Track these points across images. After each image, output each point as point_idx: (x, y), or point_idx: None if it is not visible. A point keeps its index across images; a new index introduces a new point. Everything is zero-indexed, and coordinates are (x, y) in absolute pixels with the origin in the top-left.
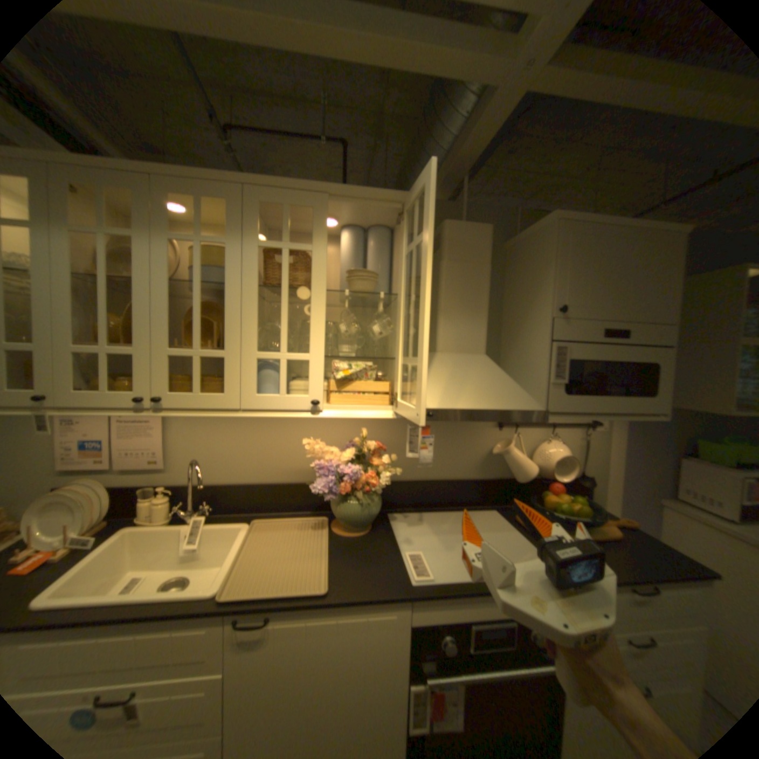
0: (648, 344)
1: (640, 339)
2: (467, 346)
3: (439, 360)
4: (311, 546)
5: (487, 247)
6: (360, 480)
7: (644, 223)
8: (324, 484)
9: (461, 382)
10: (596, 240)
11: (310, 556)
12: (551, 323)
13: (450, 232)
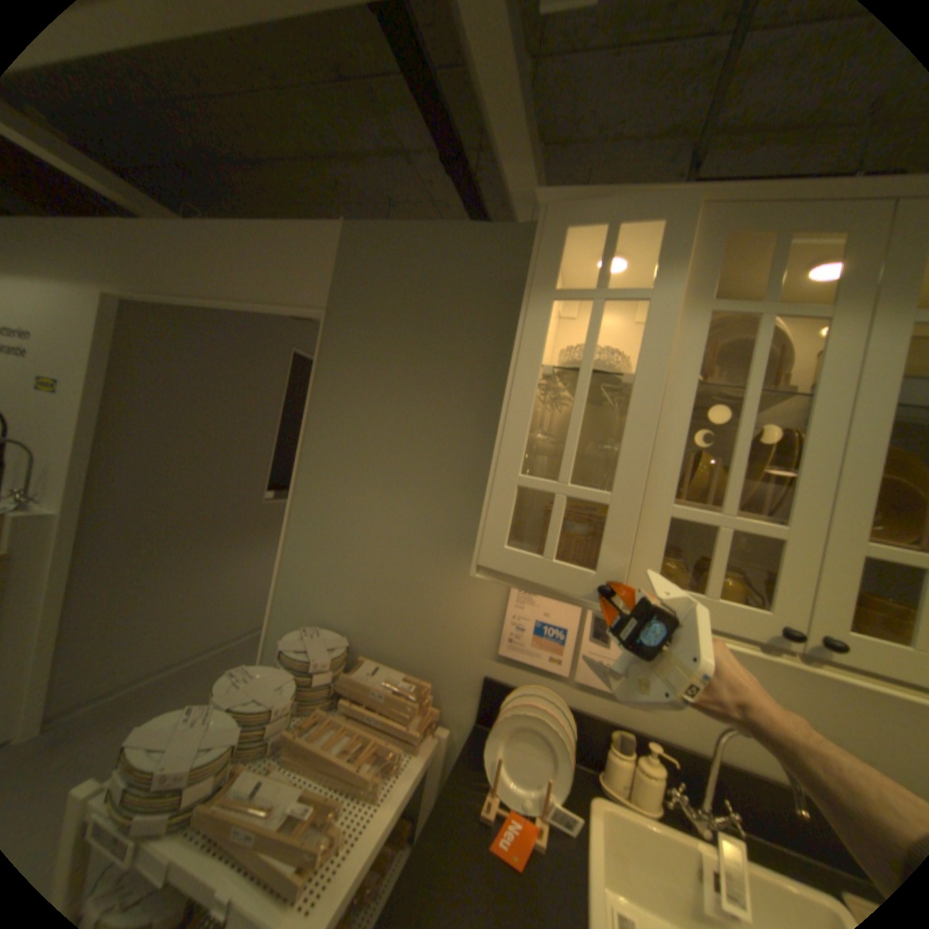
0: None
1: None
2: None
3: None
4: None
5: None
6: None
7: None
8: None
9: None
10: None
11: None
12: None
13: None
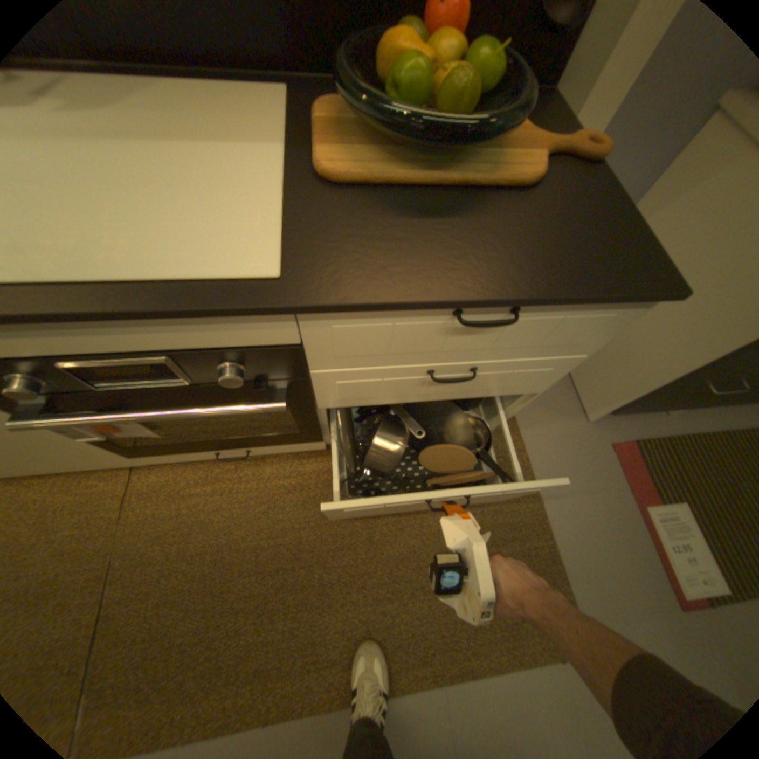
0: None
1: None
2: None
3: None
4: None
5: None
6: None
7: None
8: None
9: None
10: None
11: None
12: None
13: None
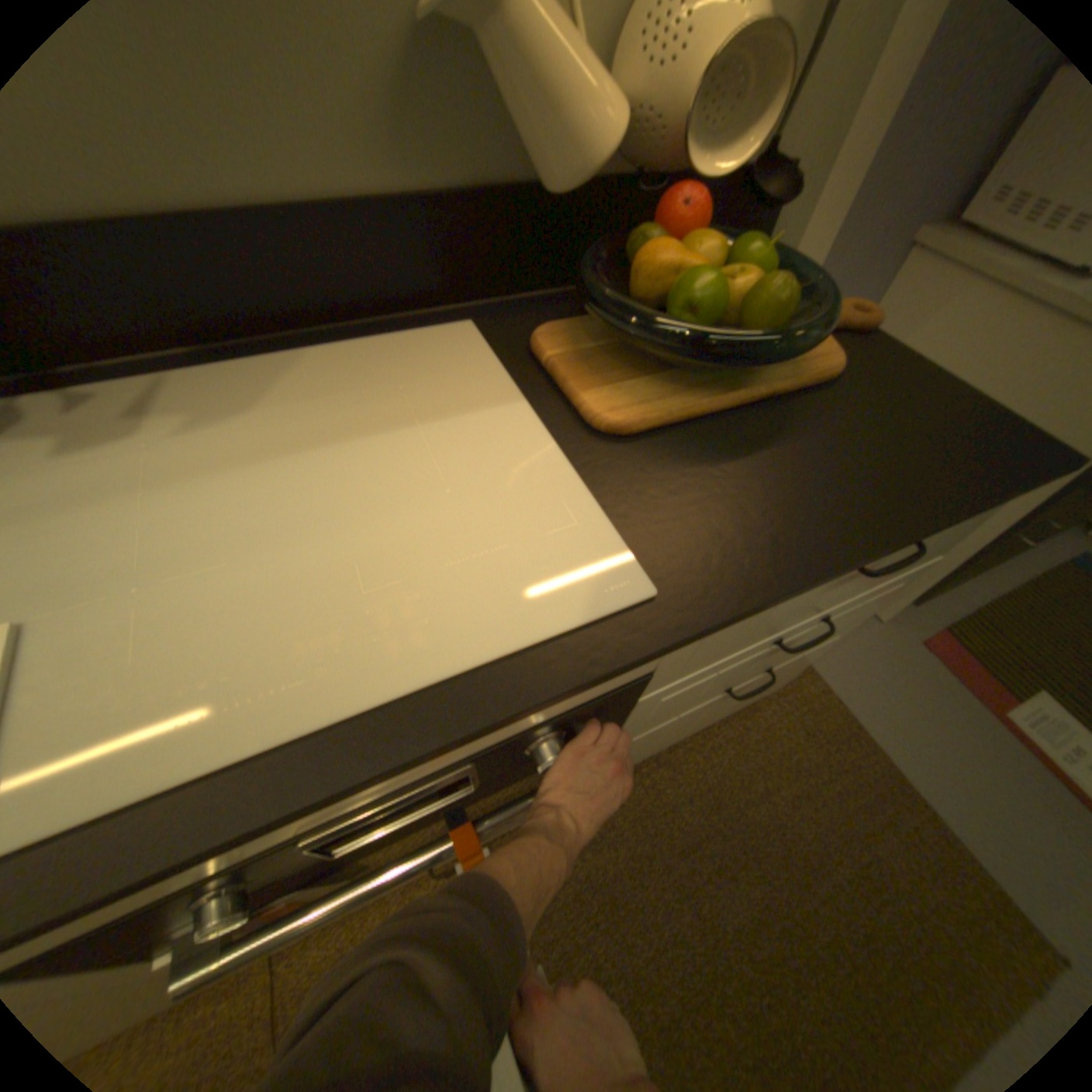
0: None
1: None
2: None
3: None
4: None
5: None
6: None
7: None
8: None
9: None
10: None
11: None
12: None
13: None
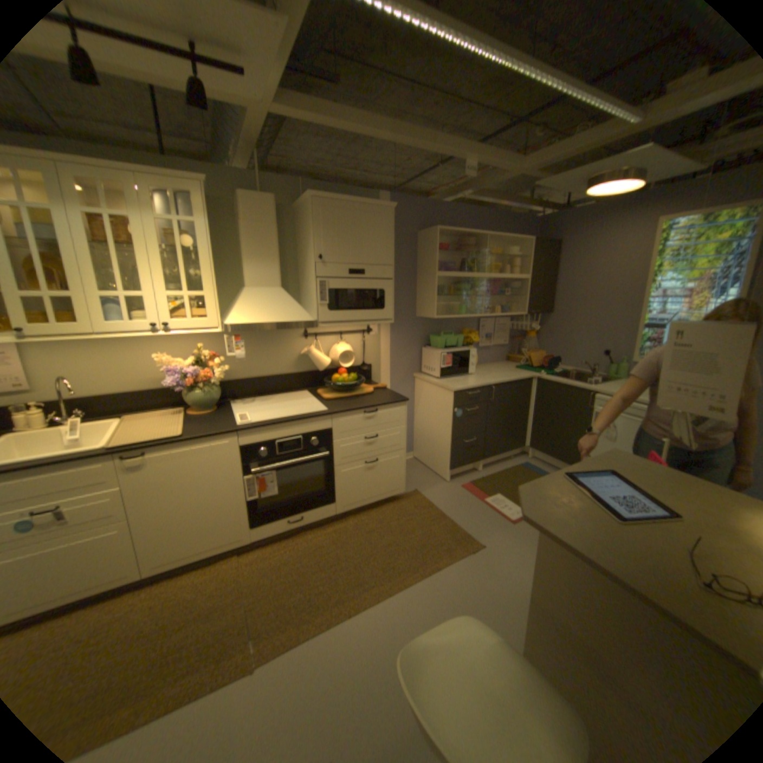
0: (377, 278)
1: (371, 275)
2: (267, 282)
3: (247, 293)
4: (171, 421)
5: (272, 211)
6: (200, 376)
7: (366, 201)
8: (173, 381)
9: (261, 306)
10: (337, 212)
11: (171, 425)
12: (314, 266)
13: (242, 199)
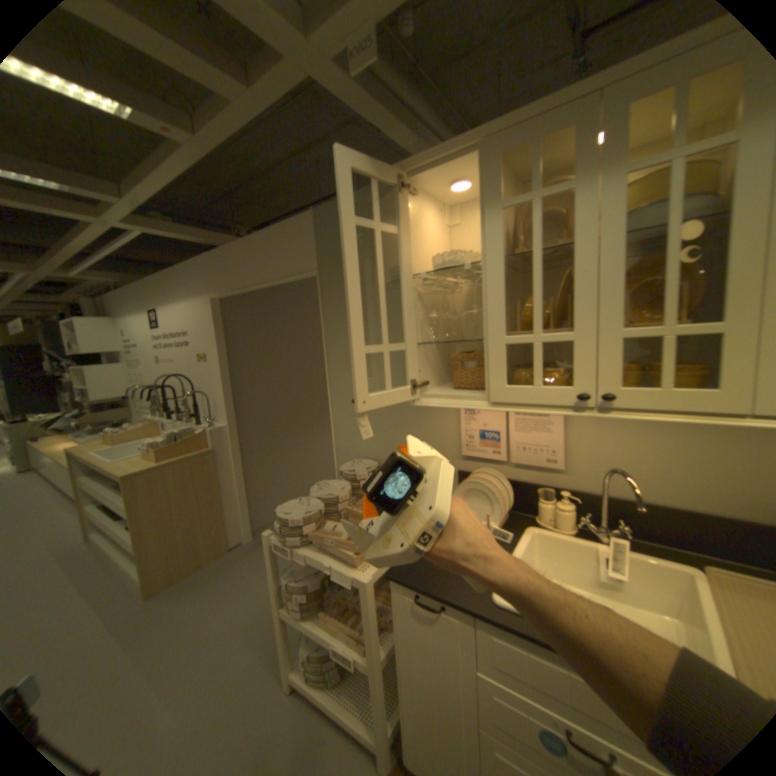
0: None
1: None
2: None
3: None
4: None
5: None
6: None
7: None
8: None
9: None
10: None
11: None
12: None
13: None
